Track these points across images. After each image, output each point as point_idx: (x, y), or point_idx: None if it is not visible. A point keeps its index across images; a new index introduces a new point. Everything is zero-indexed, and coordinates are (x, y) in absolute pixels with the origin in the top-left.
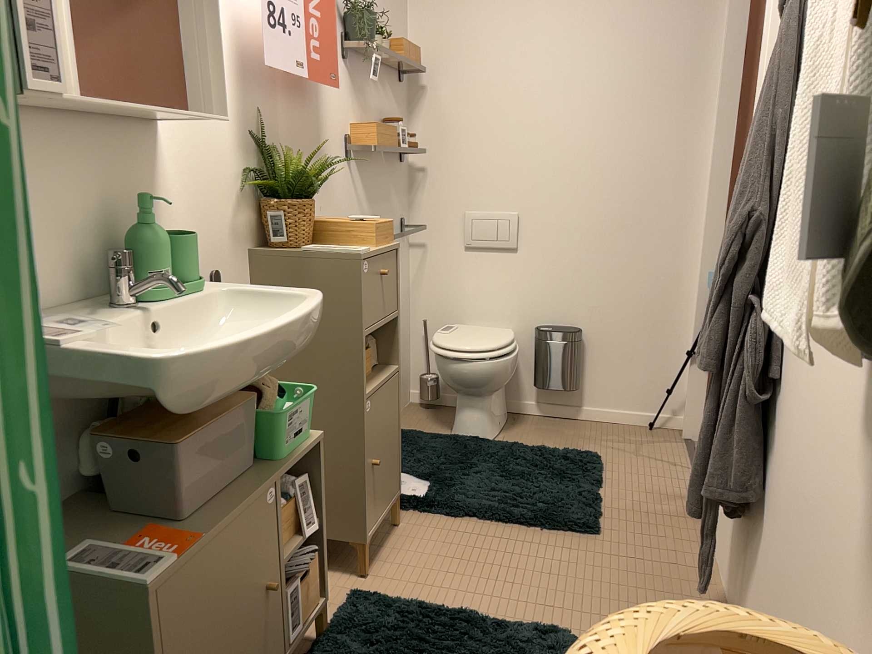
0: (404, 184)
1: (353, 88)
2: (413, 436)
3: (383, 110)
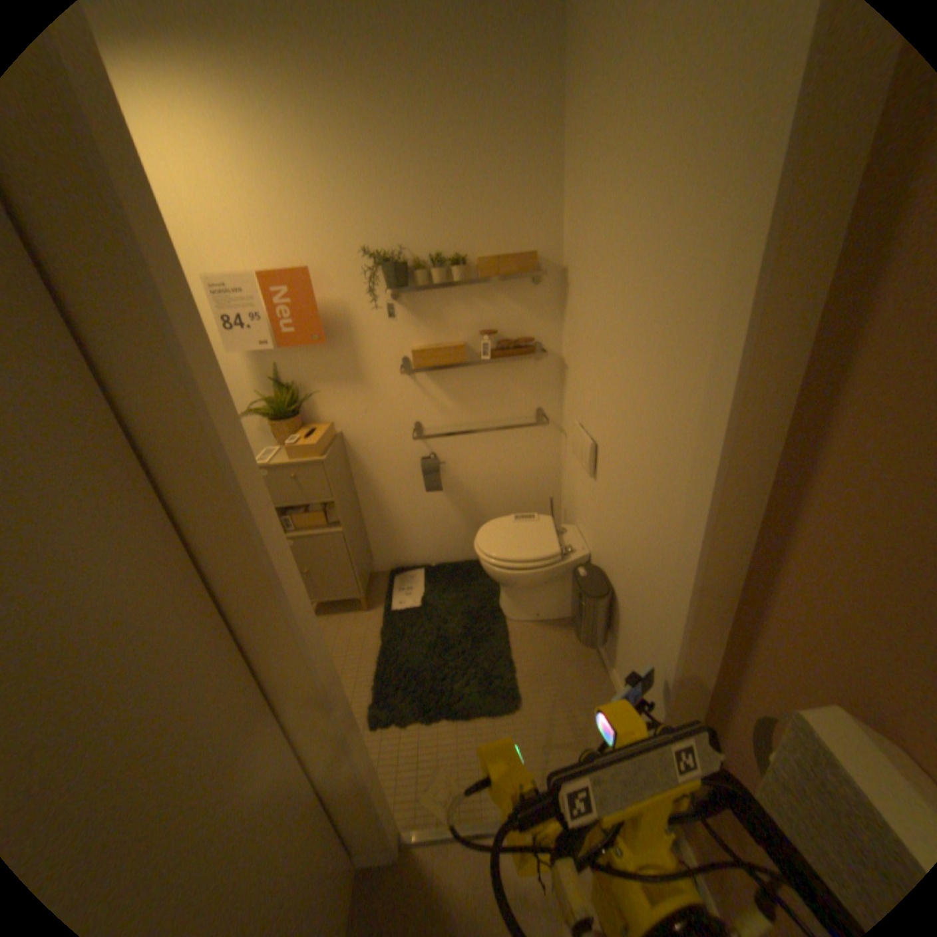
0: (545, 379)
1: (416, 317)
2: (481, 574)
3: (486, 321)
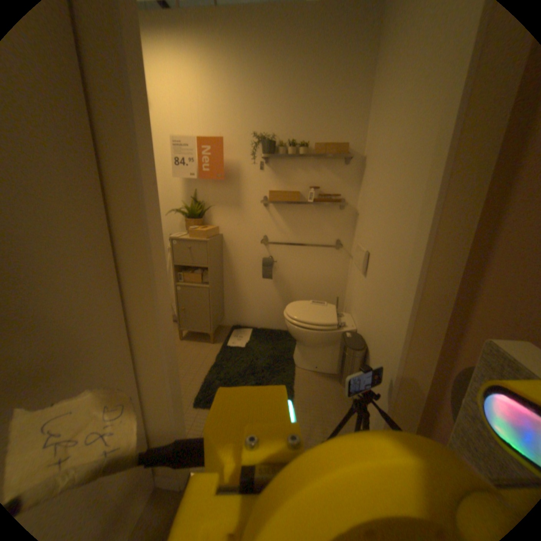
0: (346, 220)
1: (276, 172)
2: (287, 337)
3: (315, 180)
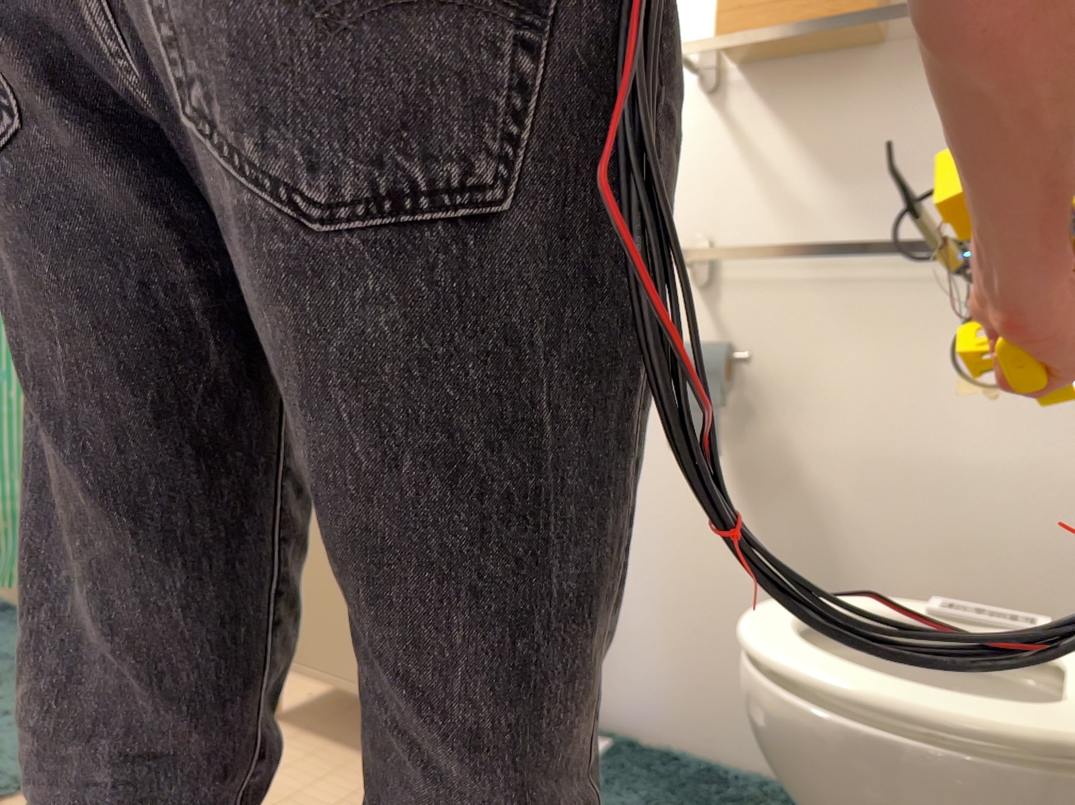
0: None
1: None
2: None
3: None
